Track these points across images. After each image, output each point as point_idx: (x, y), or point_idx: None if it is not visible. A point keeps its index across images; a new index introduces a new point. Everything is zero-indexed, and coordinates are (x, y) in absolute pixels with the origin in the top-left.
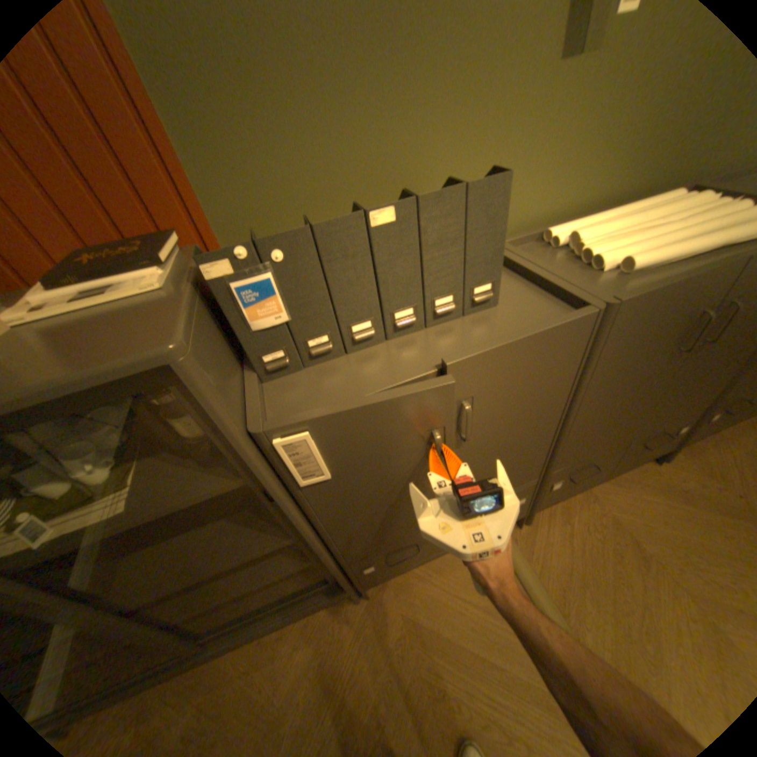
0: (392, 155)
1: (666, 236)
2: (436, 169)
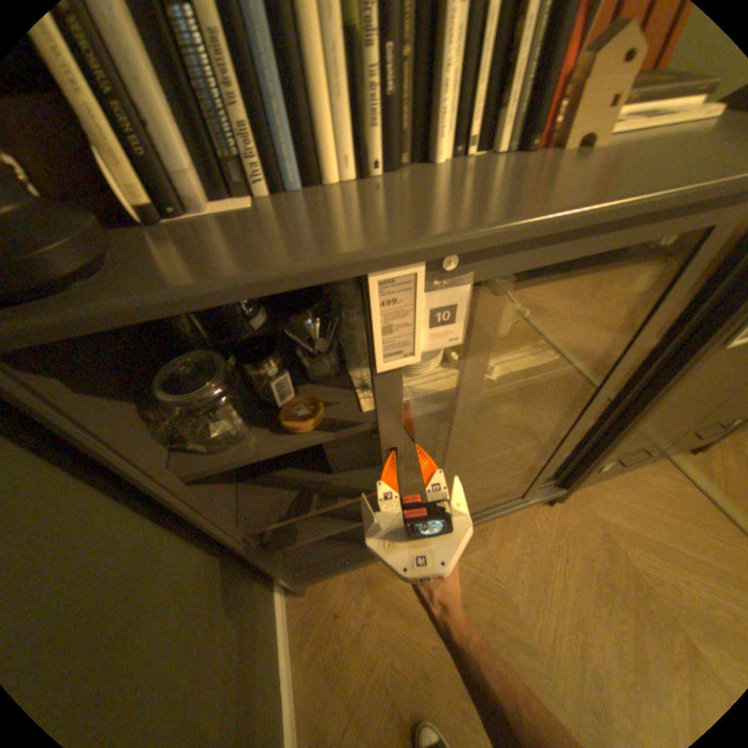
0: None
1: None
2: None
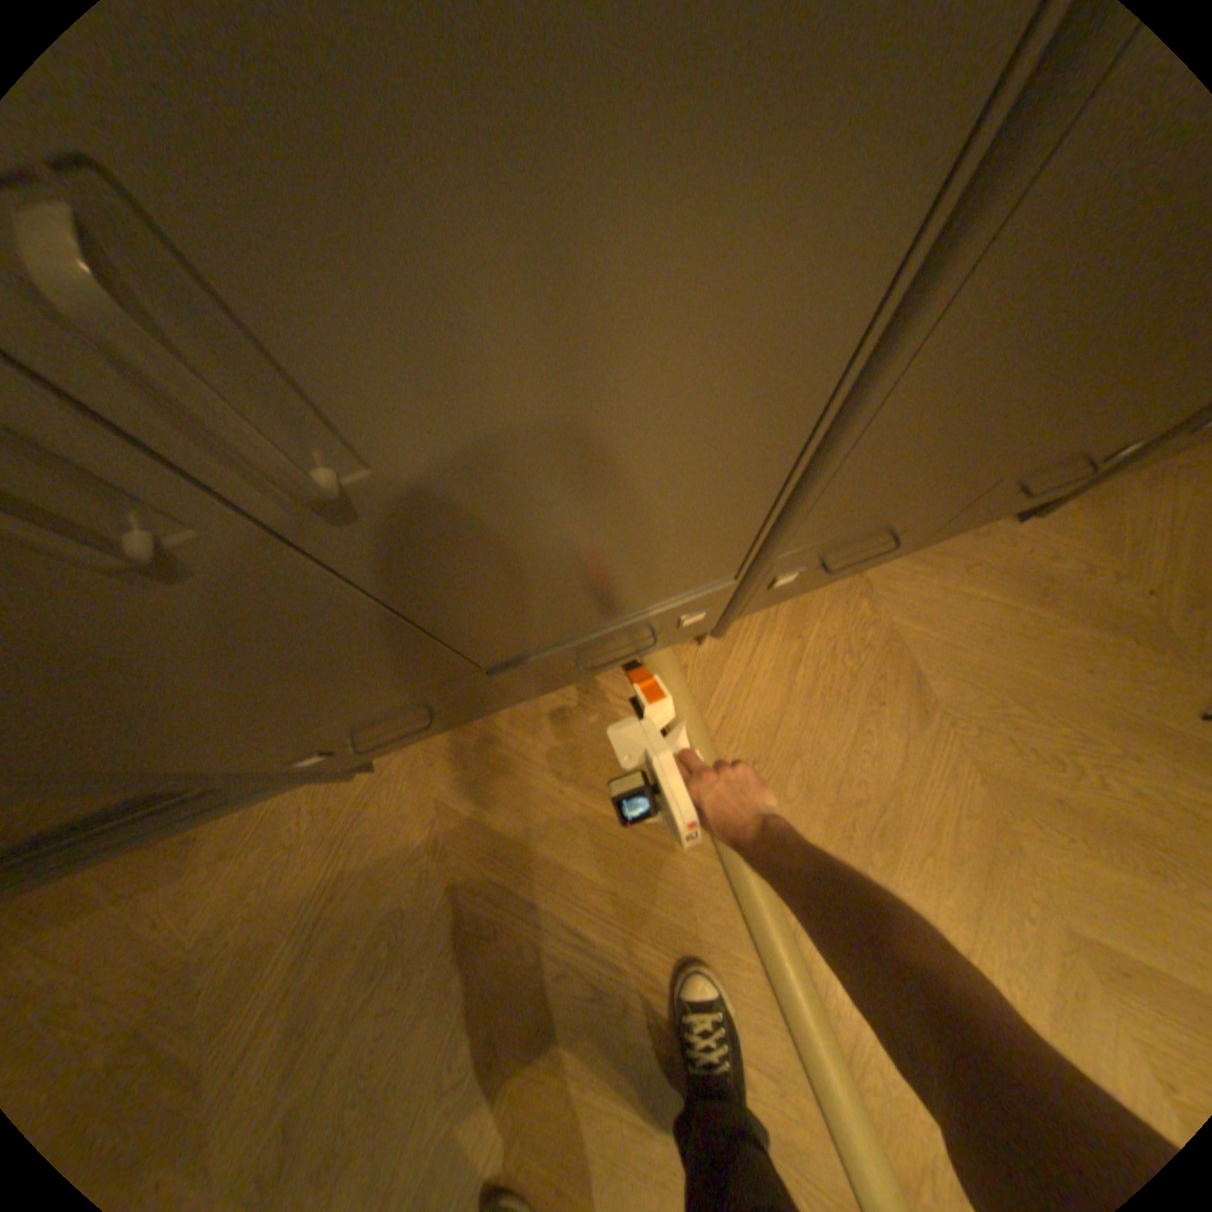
0: None
1: None
2: None
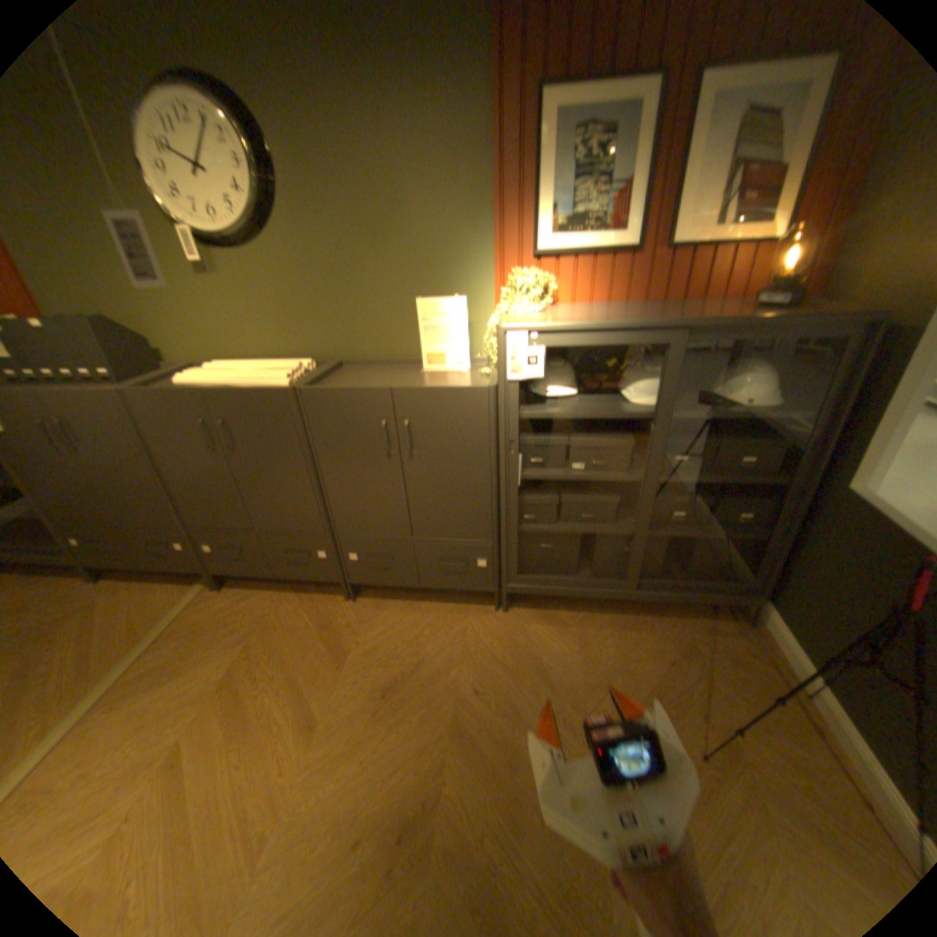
0: (117, 302)
1: (215, 374)
2: (143, 313)
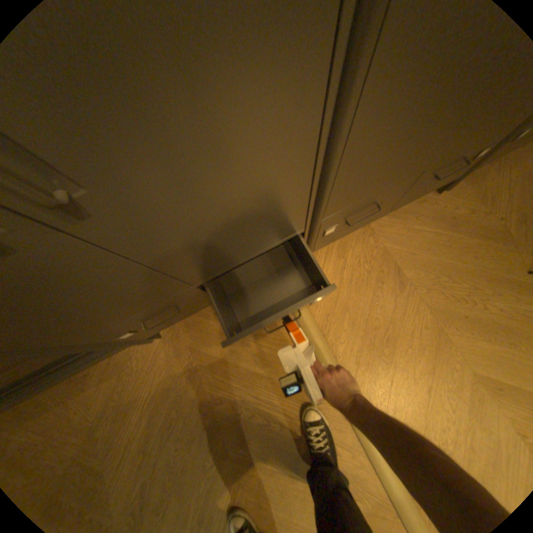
0: None
1: None
2: None
